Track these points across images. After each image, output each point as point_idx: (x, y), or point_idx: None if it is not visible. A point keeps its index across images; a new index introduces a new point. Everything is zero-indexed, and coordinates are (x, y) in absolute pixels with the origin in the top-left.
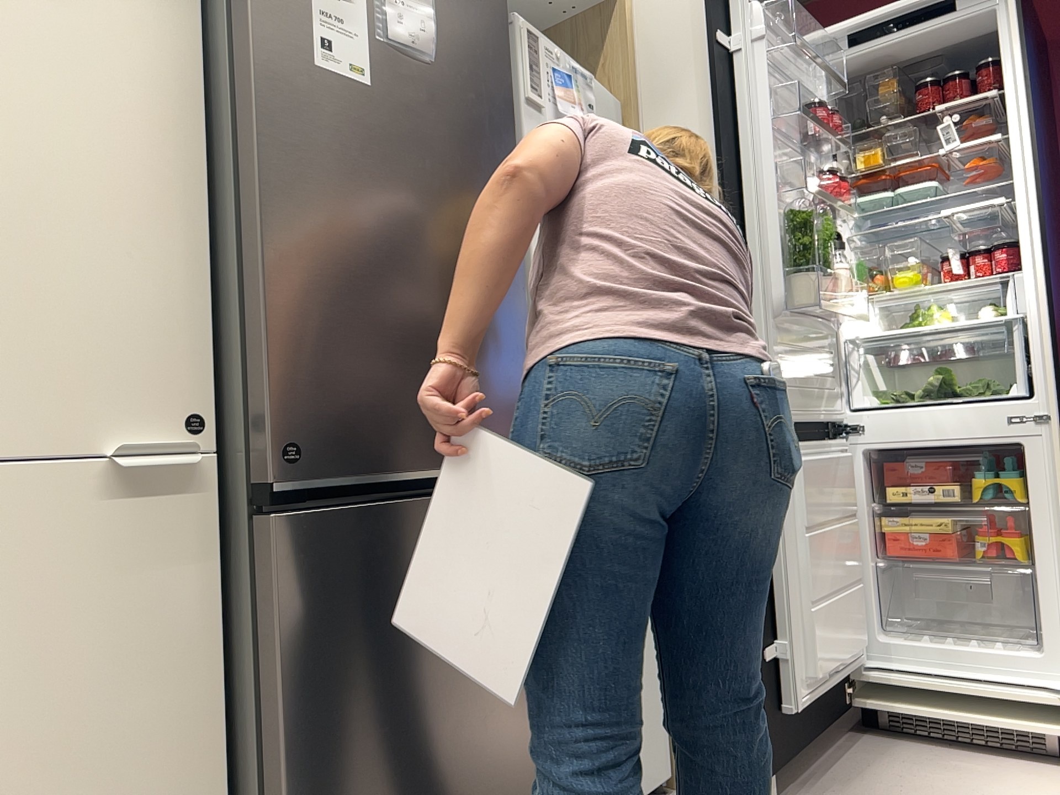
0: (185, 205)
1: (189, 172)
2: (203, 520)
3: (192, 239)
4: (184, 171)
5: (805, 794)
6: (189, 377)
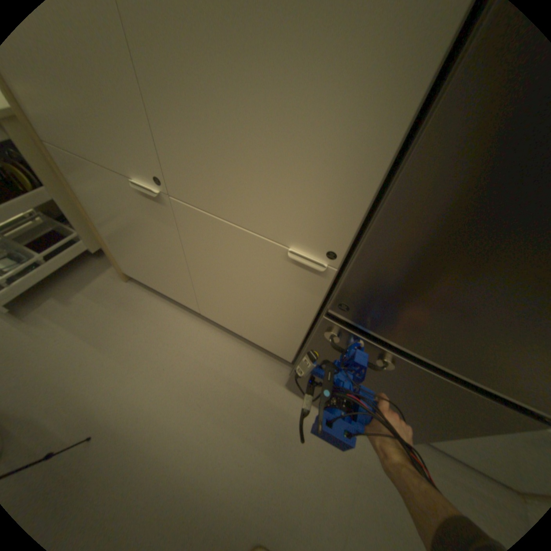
0: (389, 121)
1: (411, 84)
2: (322, 285)
3: (380, 153)
4: (406, 84)
5: None
6: (339, 234)
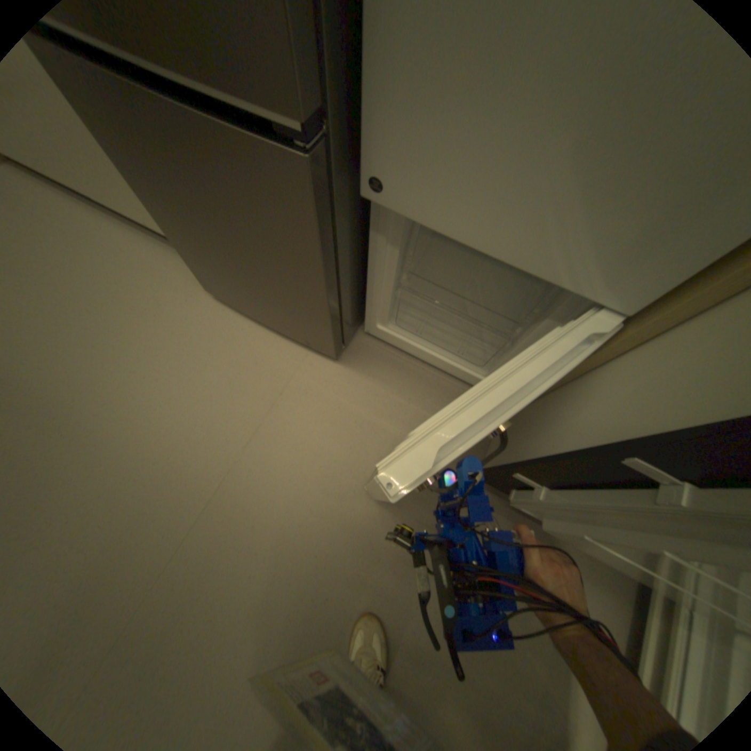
0: None
1: None
2: None
3: None
4: None
5: (498, 502)
6: None
